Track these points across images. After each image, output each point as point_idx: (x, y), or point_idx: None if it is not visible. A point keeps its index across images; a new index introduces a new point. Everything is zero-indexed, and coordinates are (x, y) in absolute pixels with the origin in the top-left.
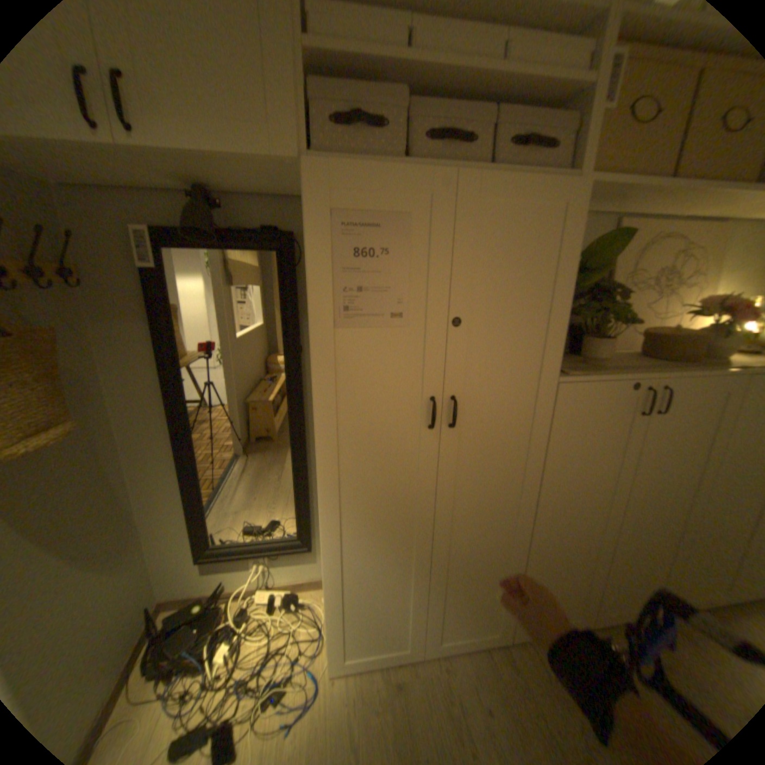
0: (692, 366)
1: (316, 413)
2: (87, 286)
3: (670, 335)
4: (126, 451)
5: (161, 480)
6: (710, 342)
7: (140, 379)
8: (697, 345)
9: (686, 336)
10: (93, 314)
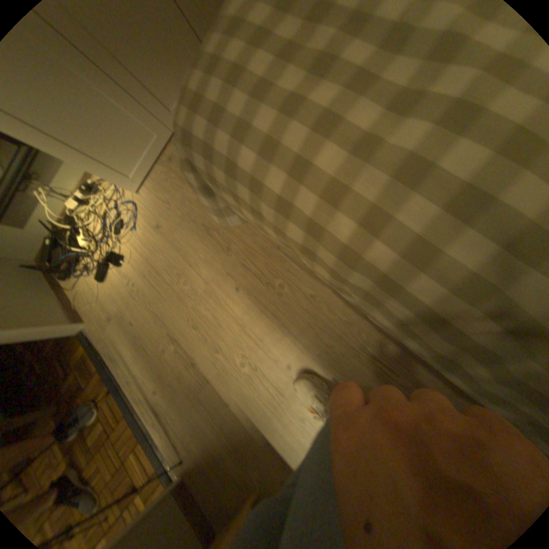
0: None
1: None
2: None
3: None
4: None
5: None
6: None
7: None
8: None
9: None
10: None
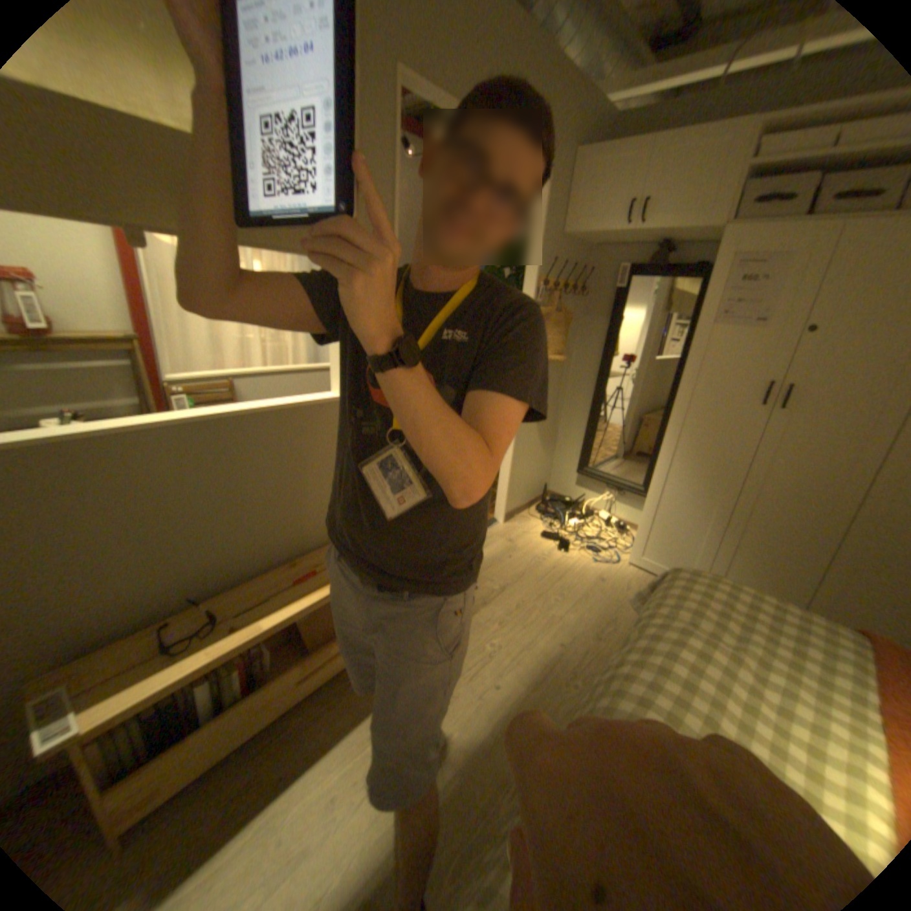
0: None
1: (684, 374)
2: (588, 295)
3: None
4: (570, 391)
5: (579, 414)
6: None
7: (592, 351)
8: None
9: None
10: (585, 310)
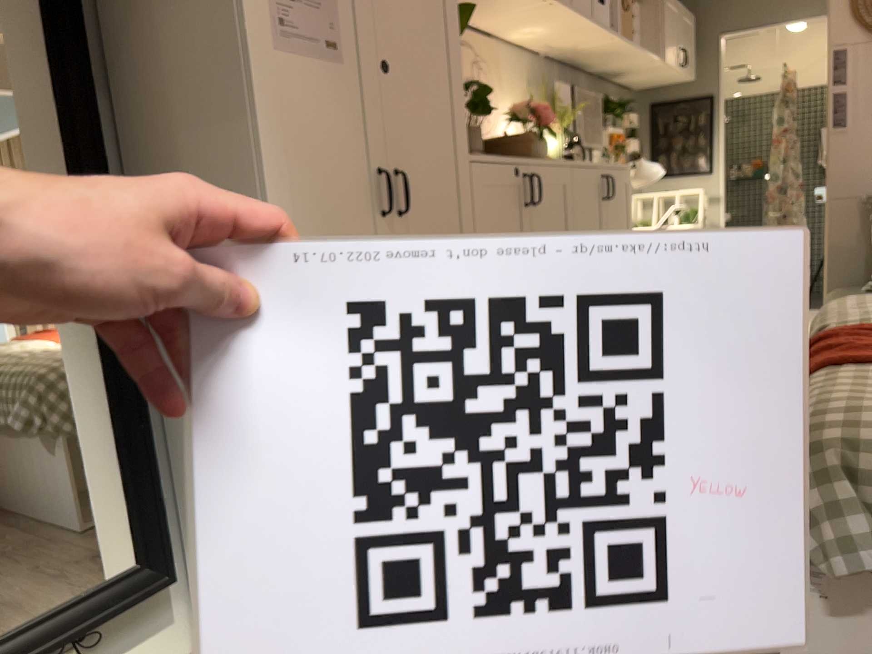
0: (535, 161)
1: (260, 183)
2: None
3: (505, 135)
4: None
5: None
6: (530, 146)
7: None
8: (528, 142)
9: (519, 133)
10: None
